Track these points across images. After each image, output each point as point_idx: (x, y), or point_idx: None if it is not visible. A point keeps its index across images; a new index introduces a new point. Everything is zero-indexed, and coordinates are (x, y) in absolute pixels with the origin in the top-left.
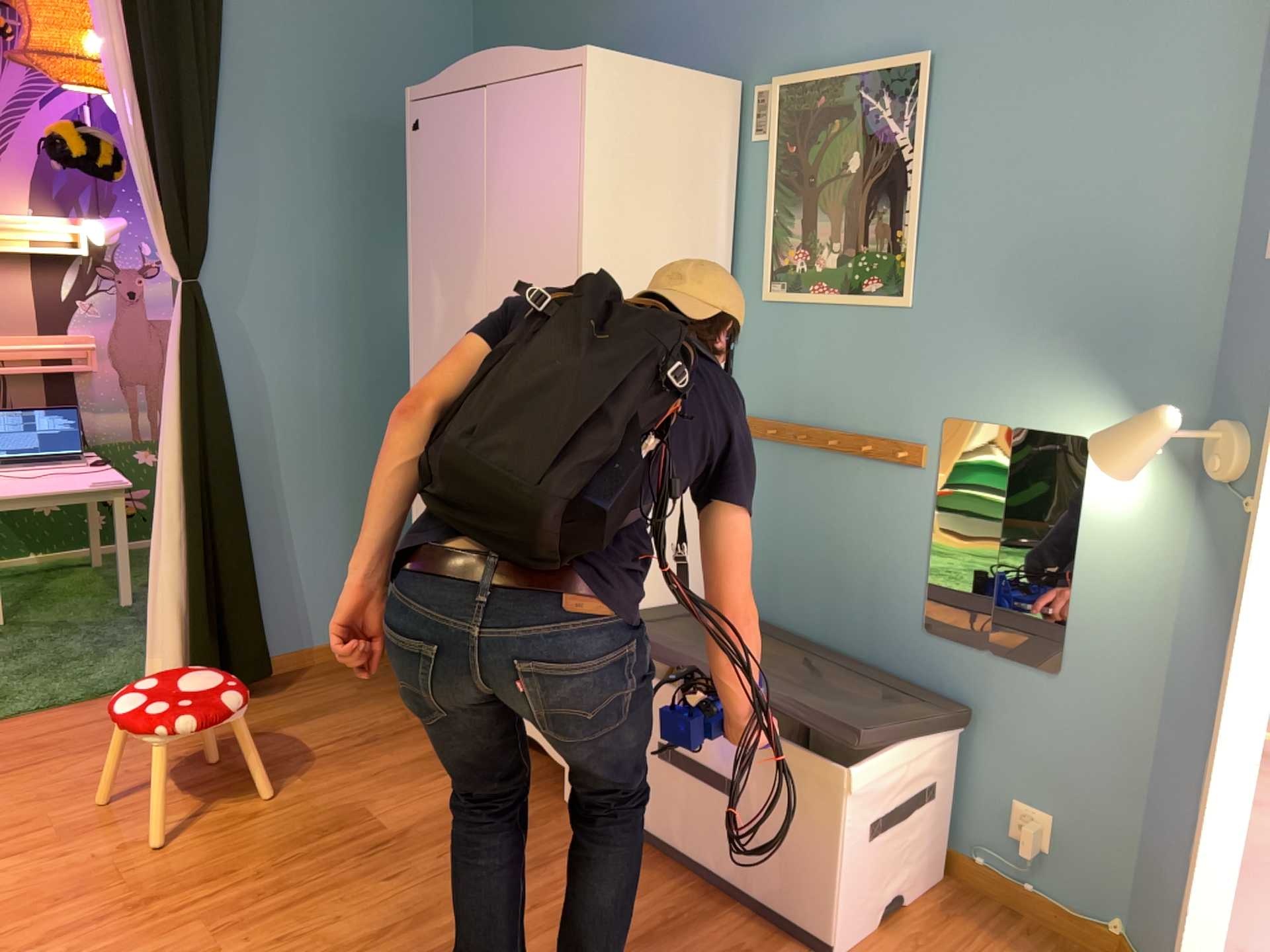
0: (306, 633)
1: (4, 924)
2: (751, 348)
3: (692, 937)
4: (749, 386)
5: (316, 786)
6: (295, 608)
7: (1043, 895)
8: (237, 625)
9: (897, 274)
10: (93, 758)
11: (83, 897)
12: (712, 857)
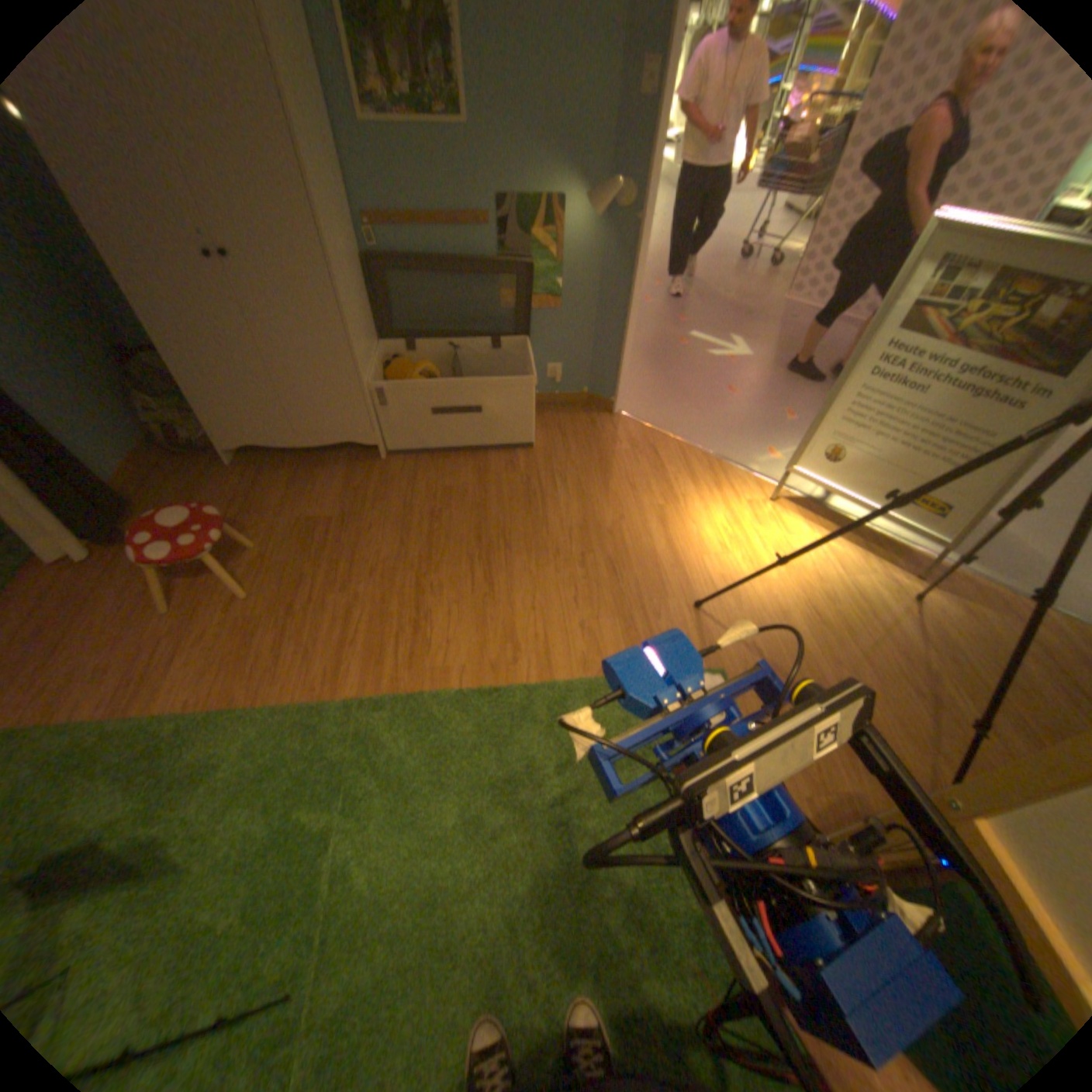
0: (100, 470)
1: (240, 666)
2: (356, 160)
3: (489, 468)
4: (363, 190)
5: (263, 526)
6: (82, 458)
7: (560, 392)
8: (89, 485)
9: (453, 98)
10: (97, 607)
11: (253, 632)
12: (469, 440)
